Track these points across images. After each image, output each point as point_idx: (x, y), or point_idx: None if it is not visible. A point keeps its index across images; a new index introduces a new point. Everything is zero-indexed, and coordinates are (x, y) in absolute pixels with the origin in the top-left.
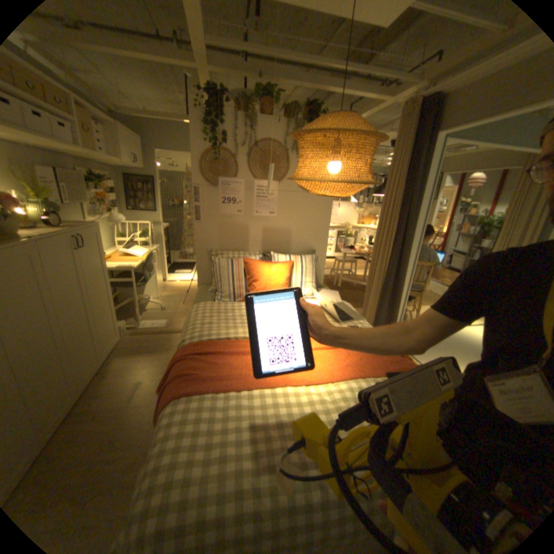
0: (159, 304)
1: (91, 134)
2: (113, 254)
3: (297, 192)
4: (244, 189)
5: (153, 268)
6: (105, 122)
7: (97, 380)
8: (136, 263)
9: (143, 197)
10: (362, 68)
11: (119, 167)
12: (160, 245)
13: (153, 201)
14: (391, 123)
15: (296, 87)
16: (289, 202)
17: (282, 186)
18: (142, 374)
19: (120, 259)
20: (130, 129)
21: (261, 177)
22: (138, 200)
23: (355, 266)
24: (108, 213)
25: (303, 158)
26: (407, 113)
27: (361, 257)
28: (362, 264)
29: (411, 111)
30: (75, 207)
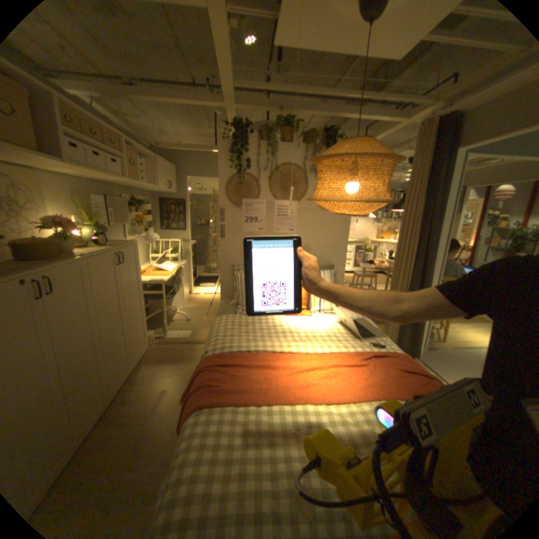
0: (185, 315)
1: (136, 167)
2: (147, 268)
3: (315, 210)
4: (265, 209)
5: (181, 282)
6: (147, 156)
7: (127, 386)
8: (166, 277)
9: (174, 217)
10: (376, 95)
11: (156, 193)
12: (187, 260)
13: (183, 221)
14: (407, 142)
15: (314, 116)
16: (307, 220)
17: (301, 205)
18: (167, 382)
19: (153, 273)
20: (167, 160)
21: (281, 198)
22: (170, 220)
23: (375, 281)
24: (144, 232)
25: (322, 180)
26: (423, 132)
27: (381, 272)
28: (382, 279)
29: (428, 130)
30: (118, 228)
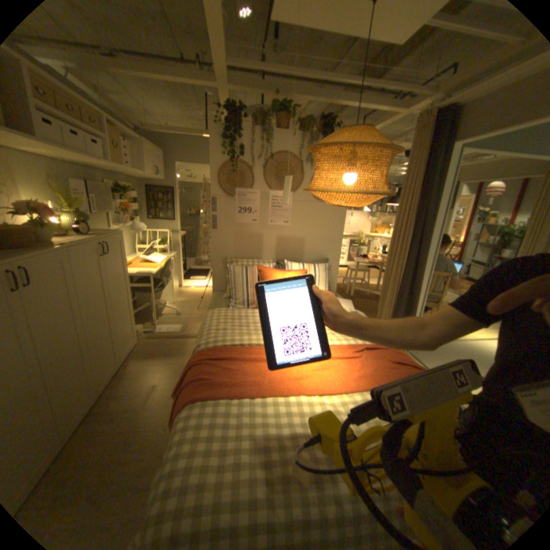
0: (175, 309)
1: (119, 149)
2: (134, 260)
3: (310, 202)
4: (259, 199)
5: (170, 274)
6: (131, 138)
7: (115, 382)
8: (155, 269)
9: (163, 206)
10: (376, 82)
11: (142, 179)
12: (177, 252)
13: (172, 210)
14: (405, 134)
15: (311, 102)
16: (302, 212)
17: (296, 196)
18: (157, 377)
19: (140, 265)
20: (153, 144)
21: (276, 188)
22: (158, 209)
23: (368, 275)
24: (130, 221)
25: (319, 170)
26: (421, 124)
27: (375, 266)
28: (375, 273)
29: (426, 122)
30: (101, 216)
